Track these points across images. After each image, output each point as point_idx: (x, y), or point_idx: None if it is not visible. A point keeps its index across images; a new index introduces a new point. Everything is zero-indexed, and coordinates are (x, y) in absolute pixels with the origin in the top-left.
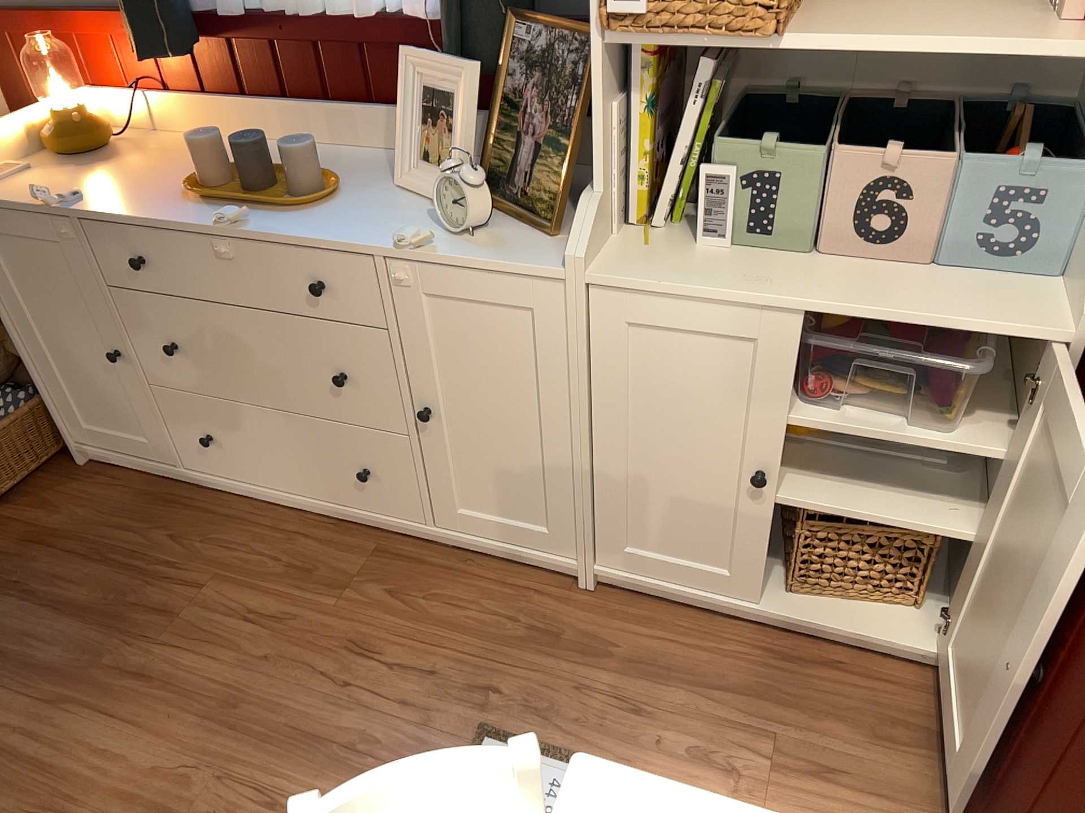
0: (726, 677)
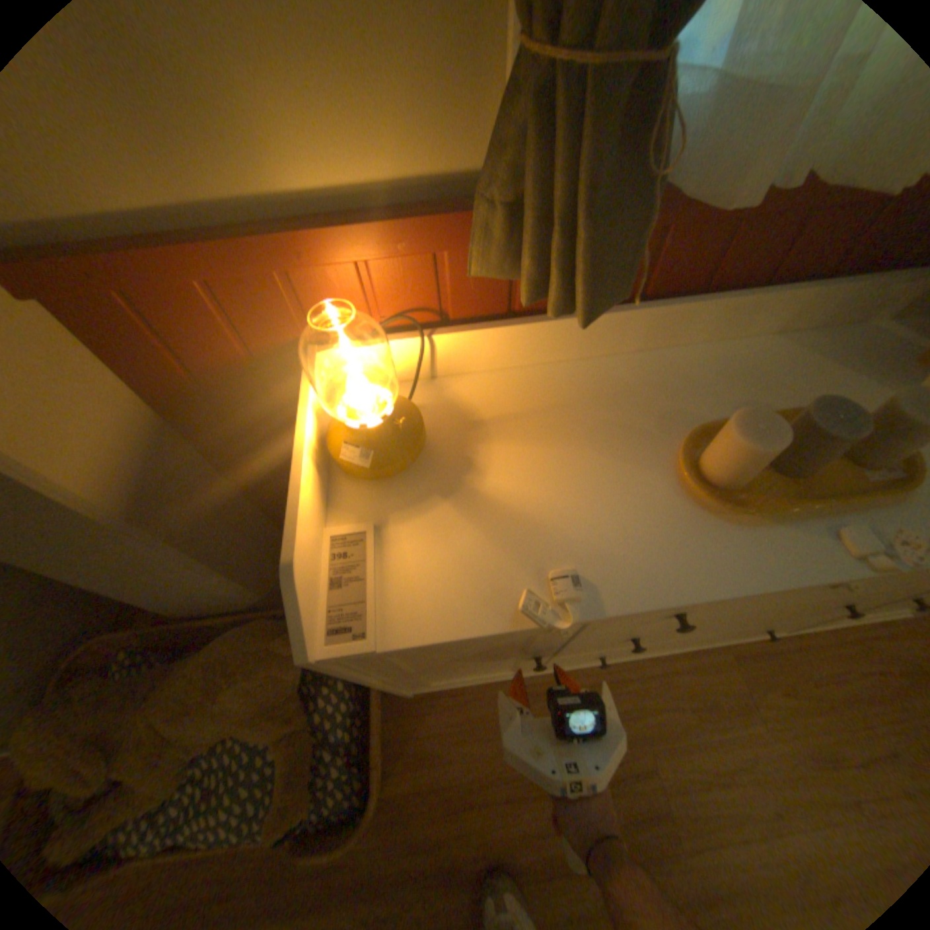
0: None
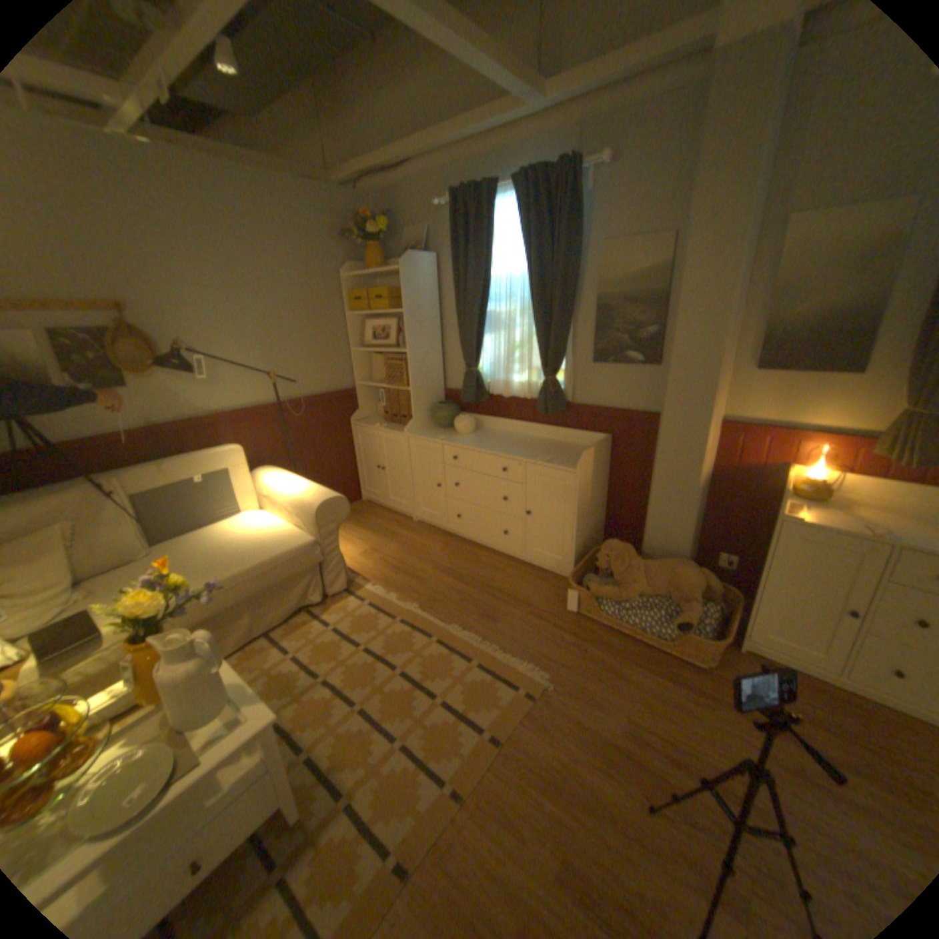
0: None
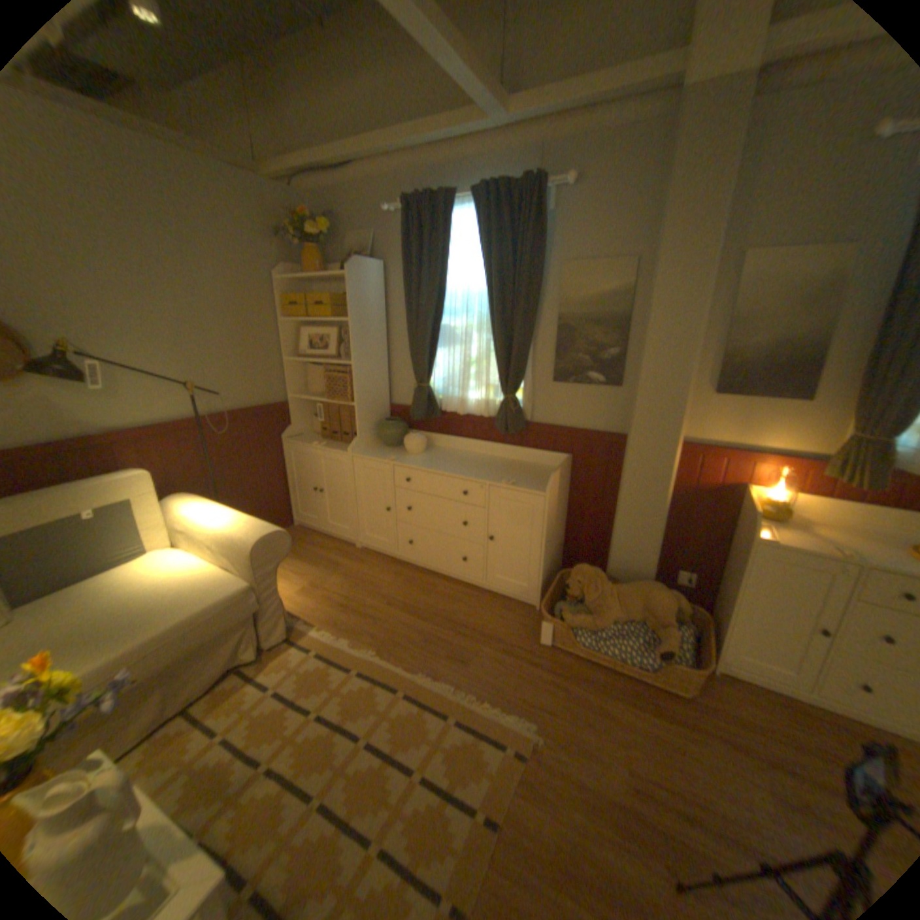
0: None
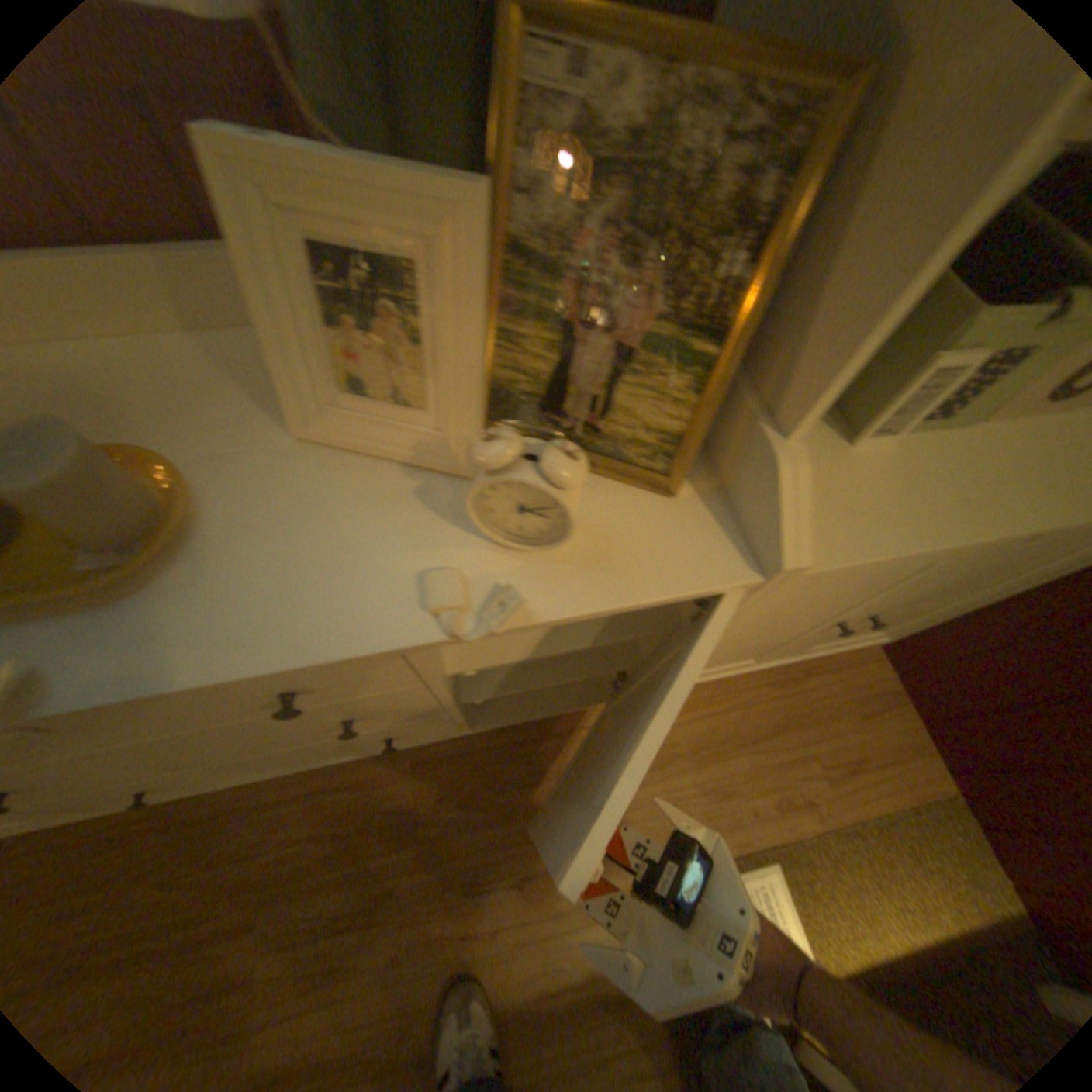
0: (764, 732)
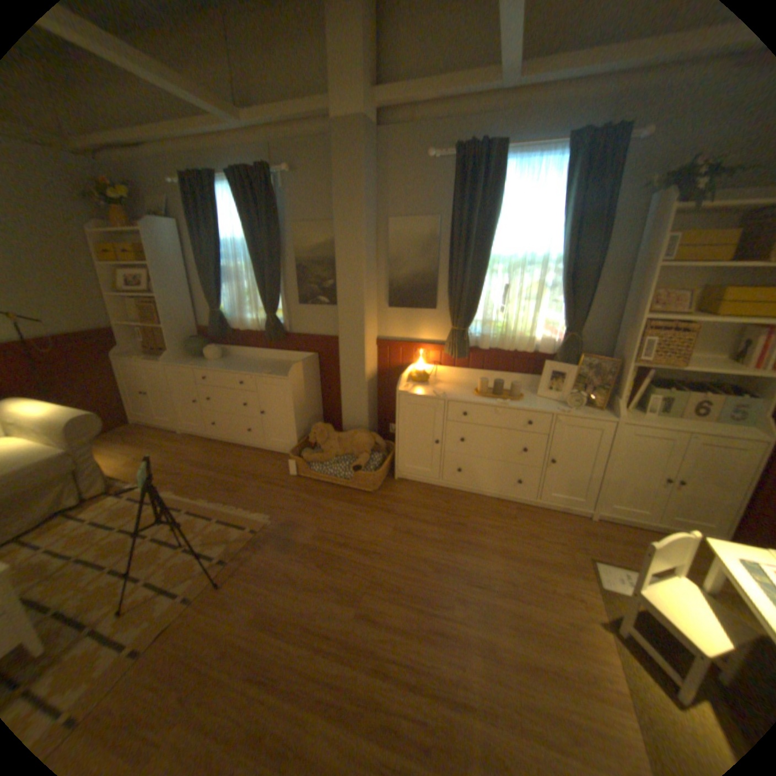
0: None
